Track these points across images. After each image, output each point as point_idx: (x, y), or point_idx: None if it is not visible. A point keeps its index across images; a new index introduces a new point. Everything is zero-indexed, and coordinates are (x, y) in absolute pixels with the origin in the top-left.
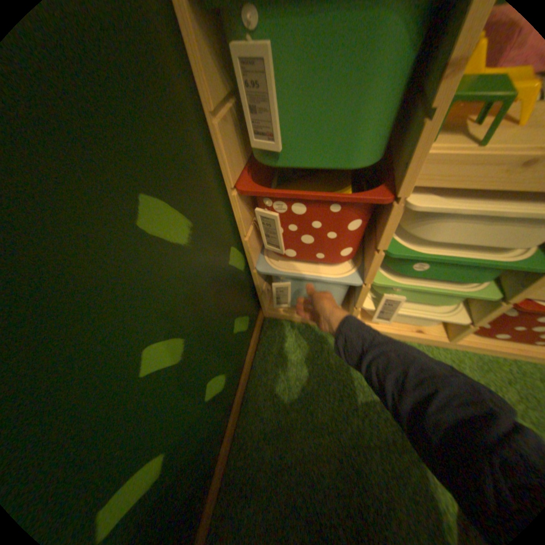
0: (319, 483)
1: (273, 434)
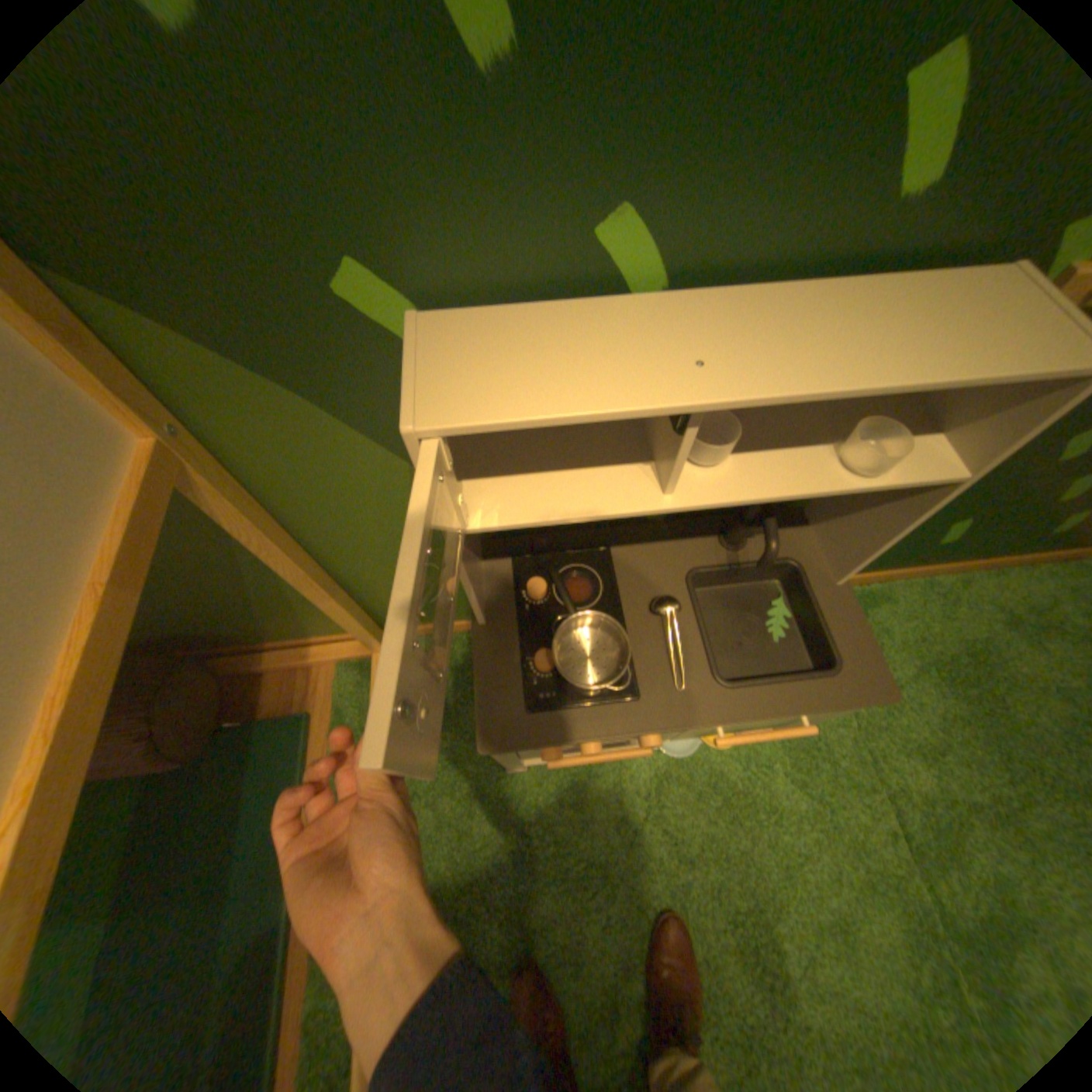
0: (1002, 660)
1: (999, 608)
